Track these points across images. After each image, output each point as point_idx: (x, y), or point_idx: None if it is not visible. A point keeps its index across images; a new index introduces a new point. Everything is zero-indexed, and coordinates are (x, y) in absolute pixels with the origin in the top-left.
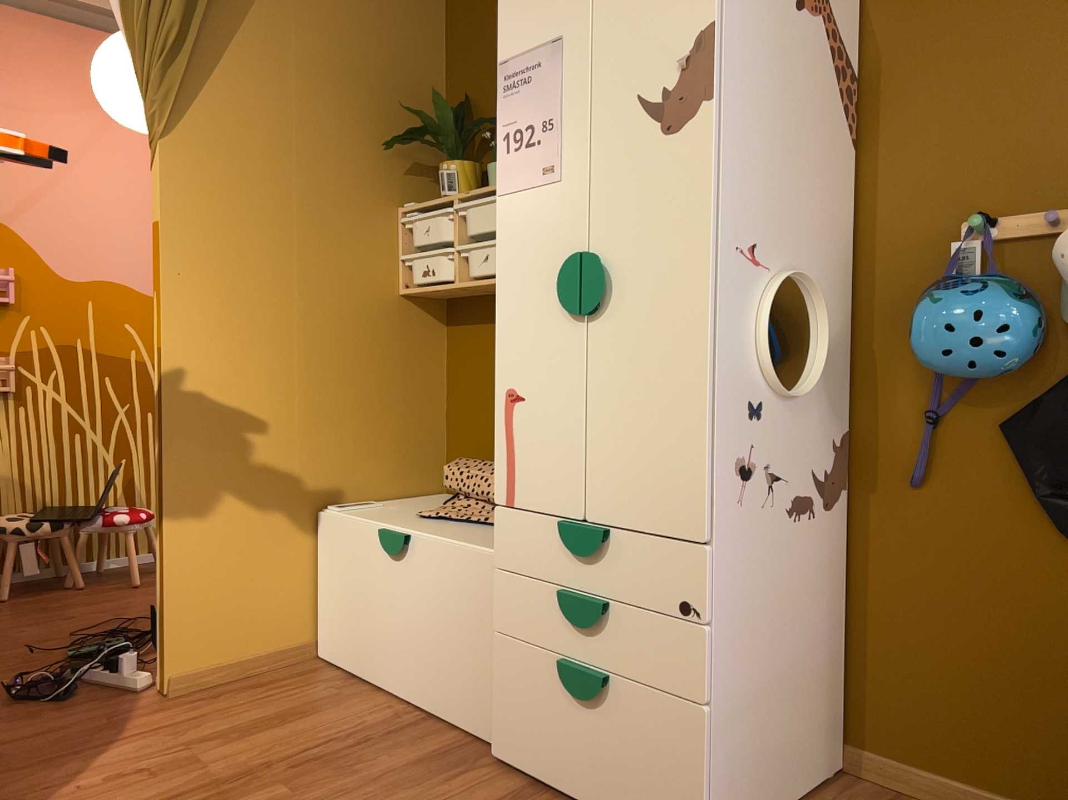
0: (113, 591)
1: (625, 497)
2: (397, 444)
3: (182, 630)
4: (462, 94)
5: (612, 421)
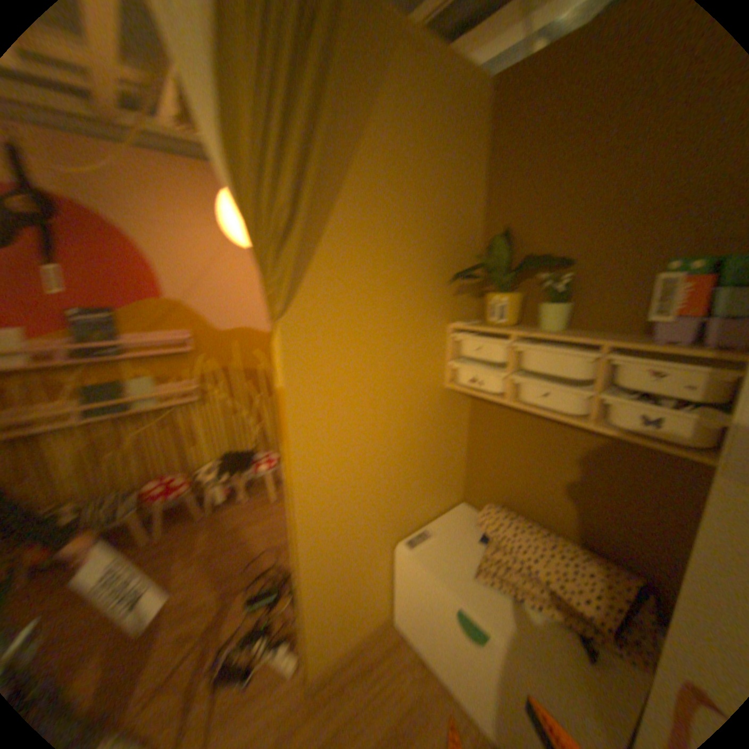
0: (261, 509)
1: None
2: (439, 484)
3: (317, 653)
4: (501, 222)
5: None
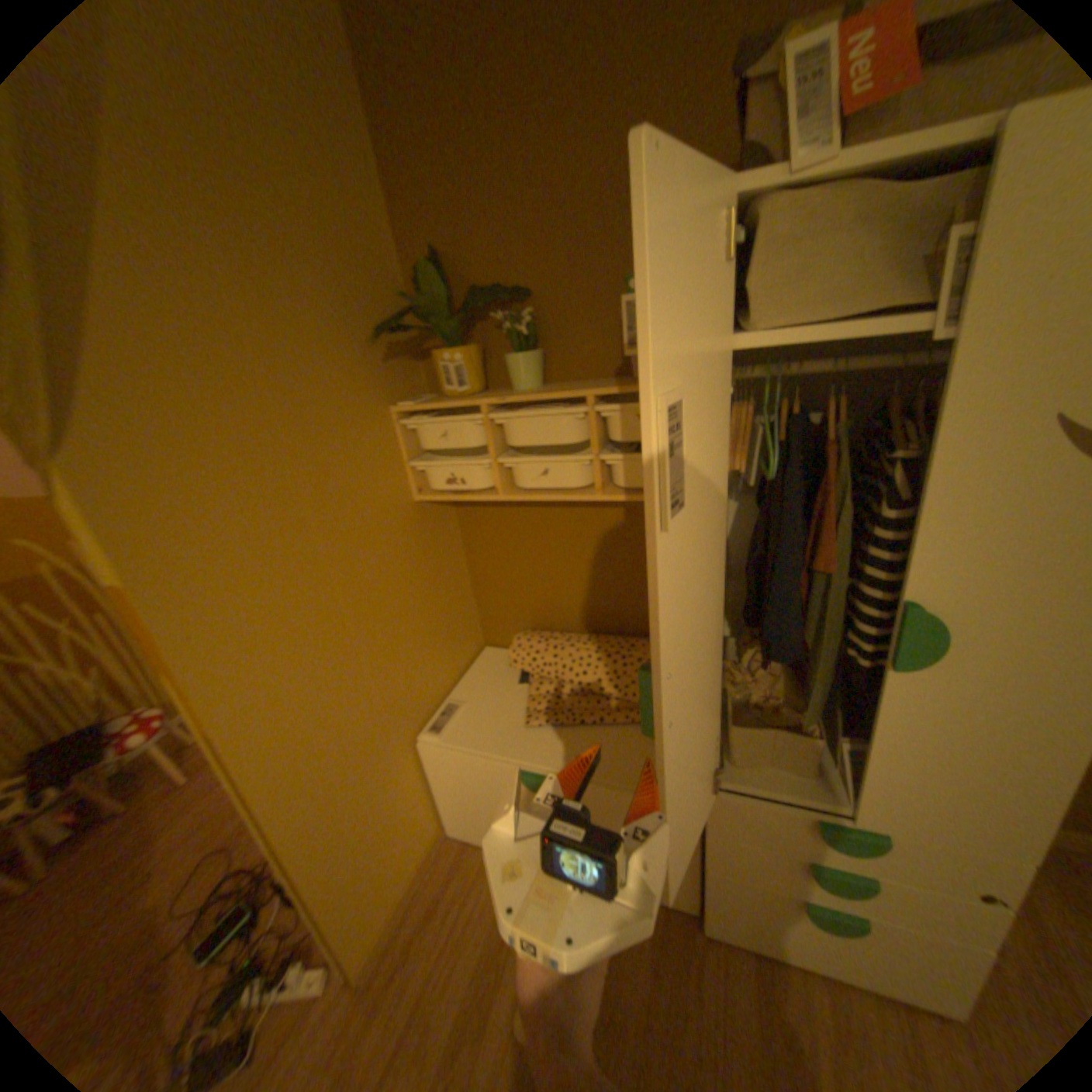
0: (165, 802)
1: (920, 820)
2: (449, 636)
3: (351, 934)
4: (423, 241)
5: (914, 762)
